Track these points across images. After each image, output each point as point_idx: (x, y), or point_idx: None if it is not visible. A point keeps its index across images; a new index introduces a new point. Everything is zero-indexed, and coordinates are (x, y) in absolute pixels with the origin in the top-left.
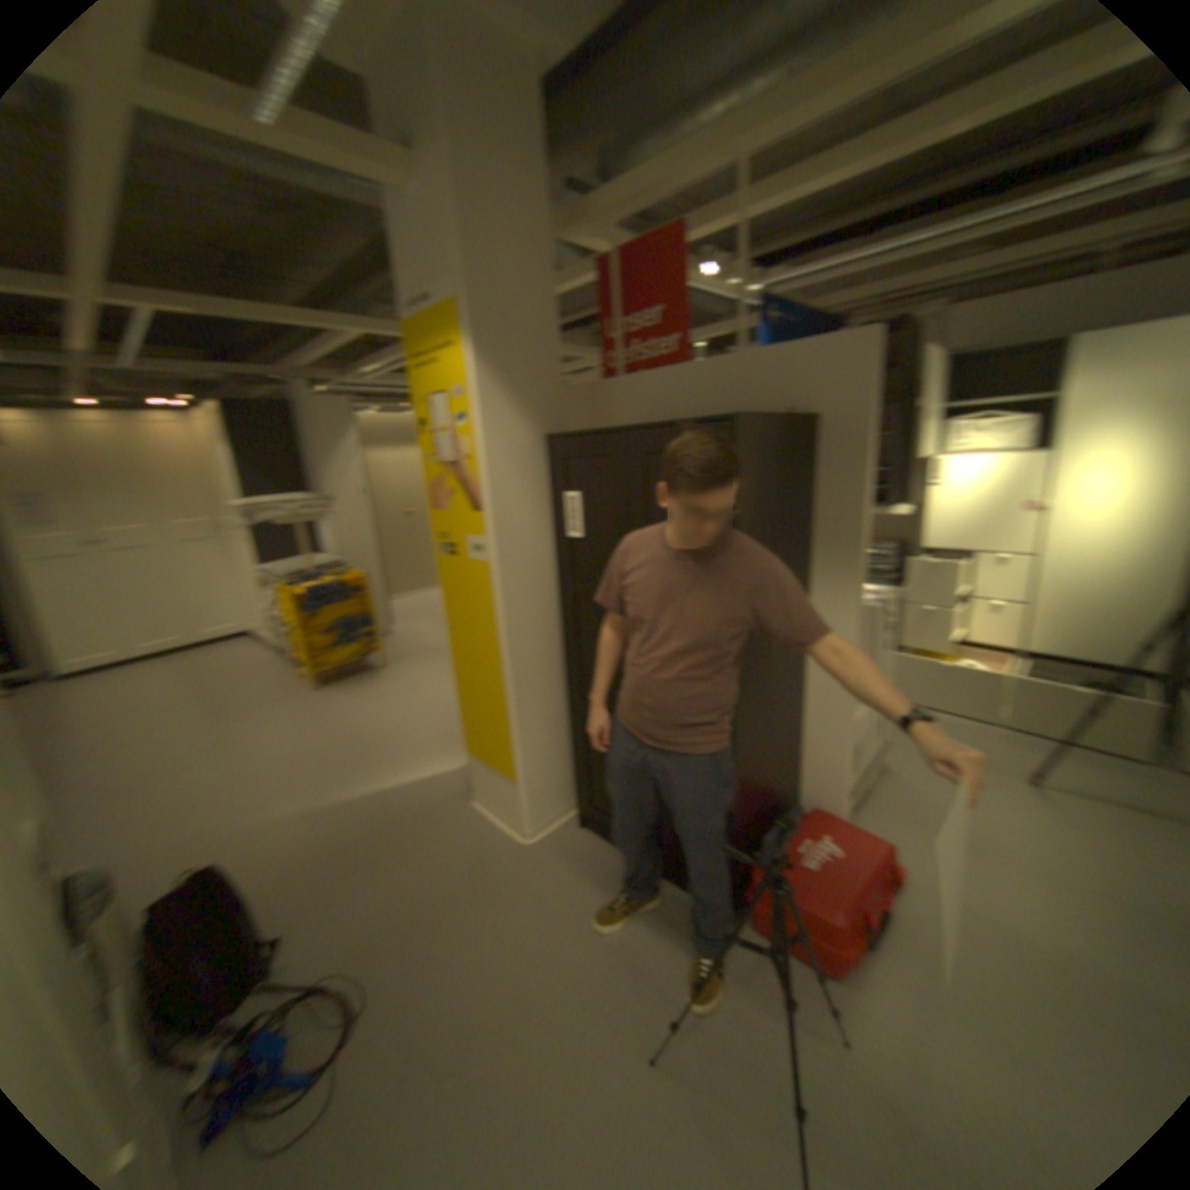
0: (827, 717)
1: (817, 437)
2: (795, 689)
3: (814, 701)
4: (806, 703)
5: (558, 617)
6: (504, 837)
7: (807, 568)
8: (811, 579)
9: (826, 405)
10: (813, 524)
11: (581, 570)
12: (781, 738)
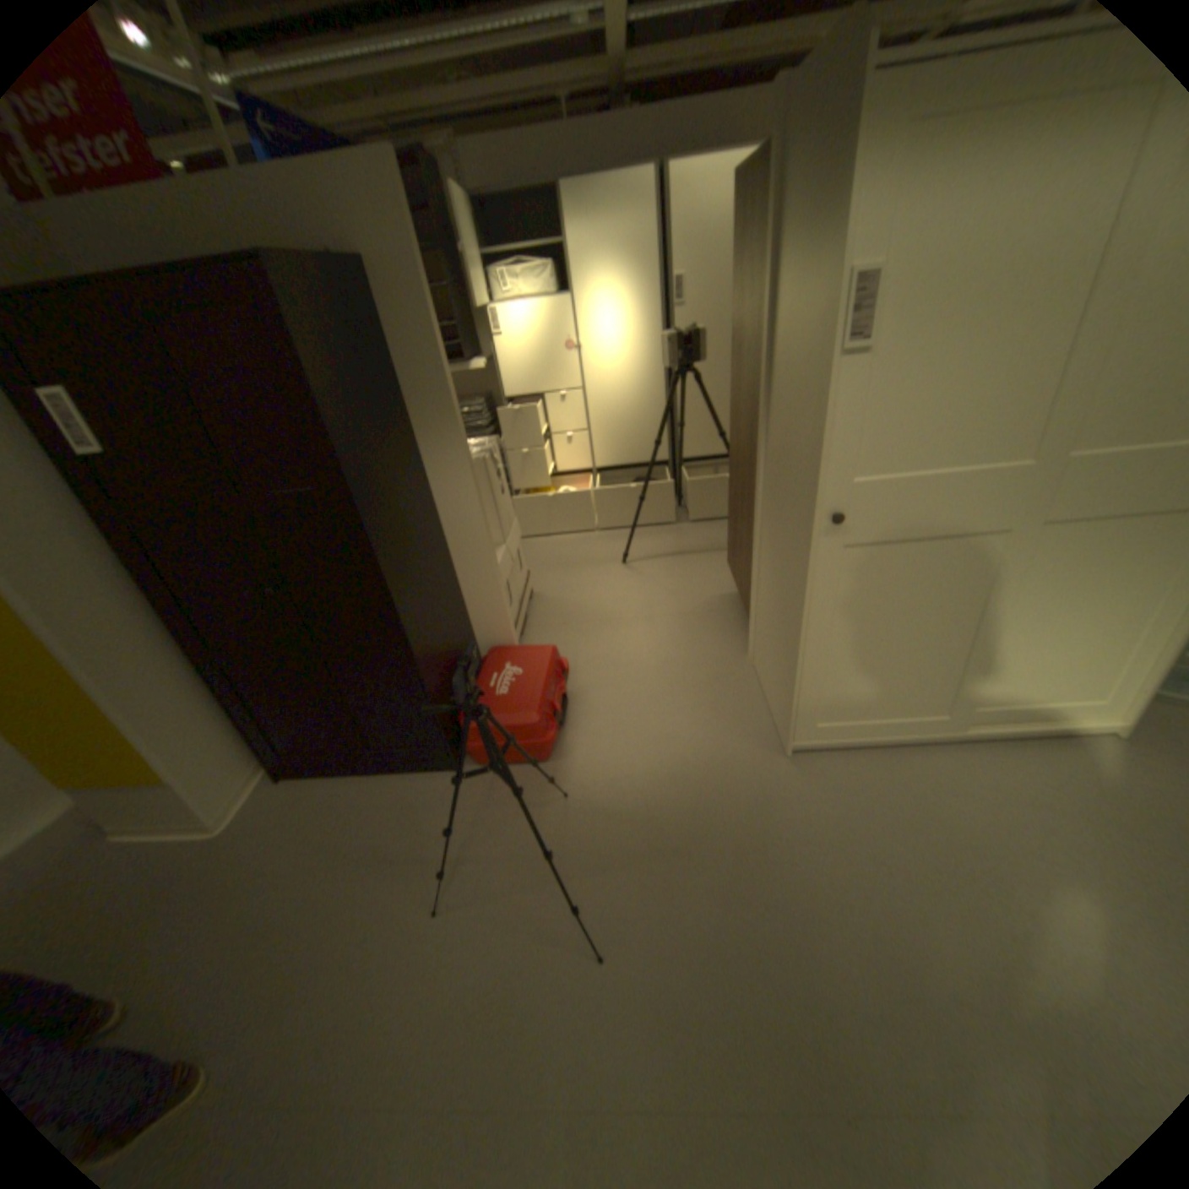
0: (471, 568)
1: (365, 283)
2: (436, 553)
3: (457, 559)
4: (451, 562)
5: (114, 570)
6: (173, 849)
7: (406, 432)
8: (413, 442)
9: (361, 245)
10: (396, 385)
11: (119, 498)
12: (439, 601)
